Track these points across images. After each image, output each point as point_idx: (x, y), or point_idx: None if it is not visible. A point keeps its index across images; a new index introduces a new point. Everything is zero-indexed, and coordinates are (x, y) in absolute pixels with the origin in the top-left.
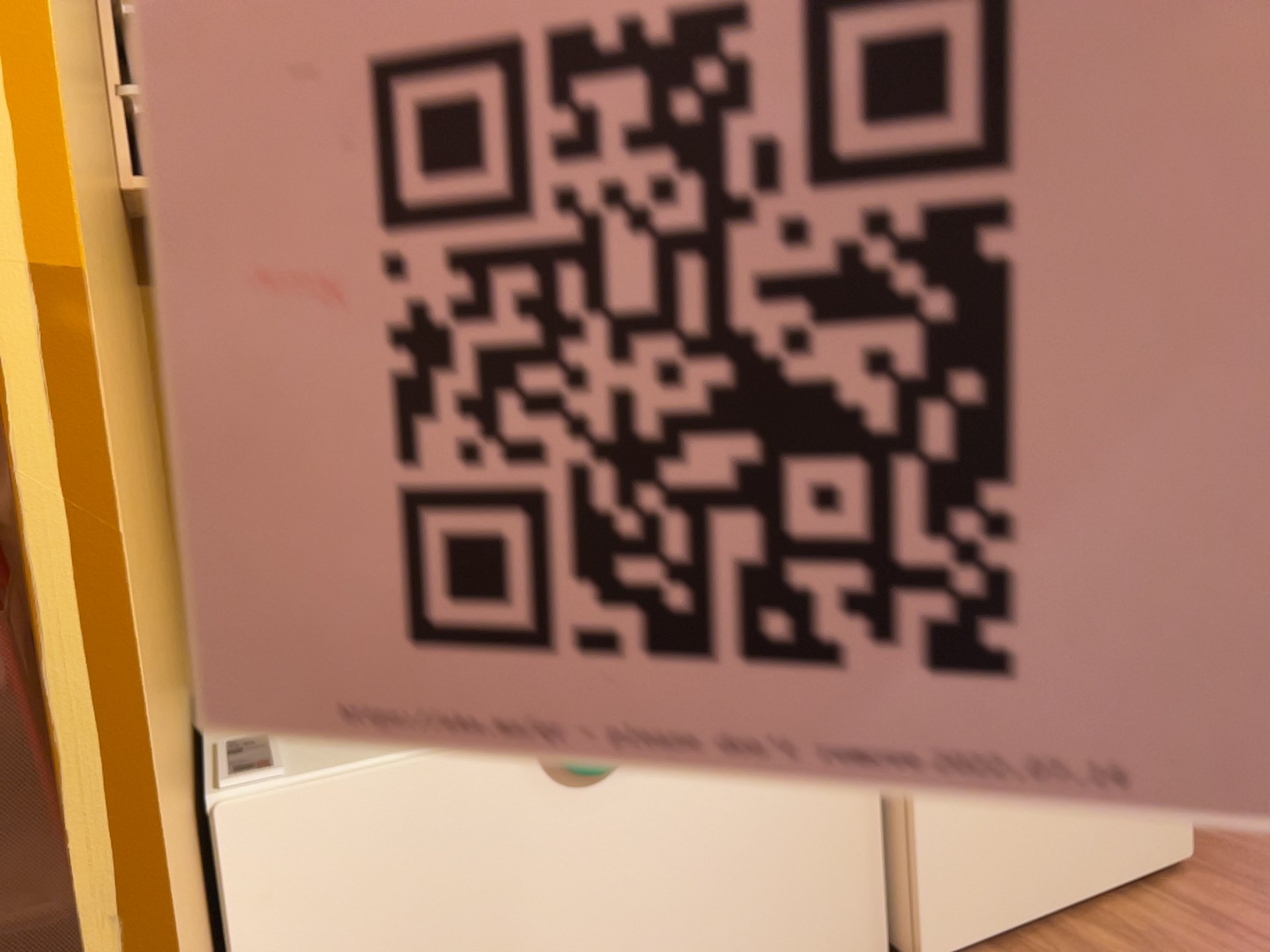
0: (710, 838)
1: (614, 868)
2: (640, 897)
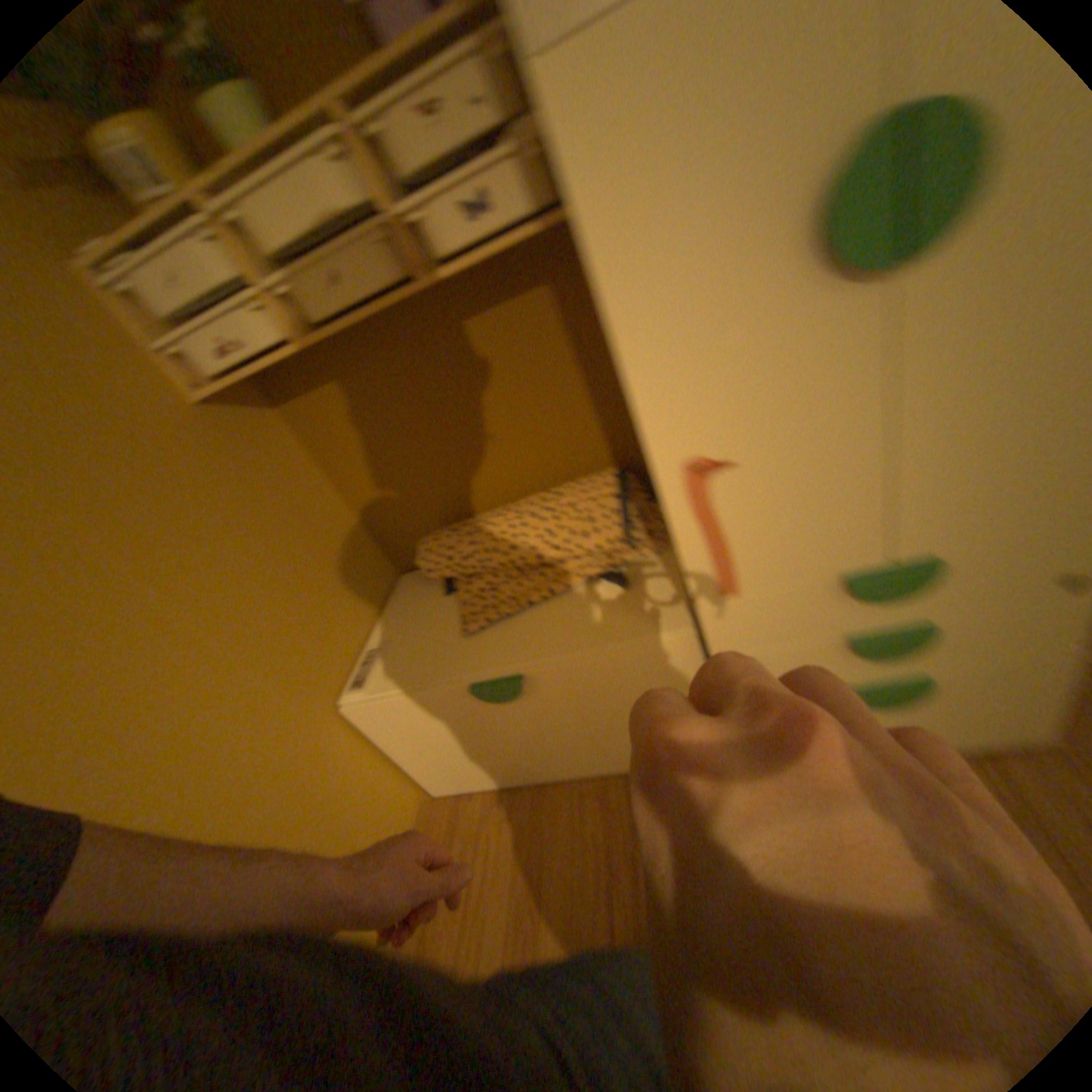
0: (591, 716)
1: (536, 725)
2: (555, 734)
